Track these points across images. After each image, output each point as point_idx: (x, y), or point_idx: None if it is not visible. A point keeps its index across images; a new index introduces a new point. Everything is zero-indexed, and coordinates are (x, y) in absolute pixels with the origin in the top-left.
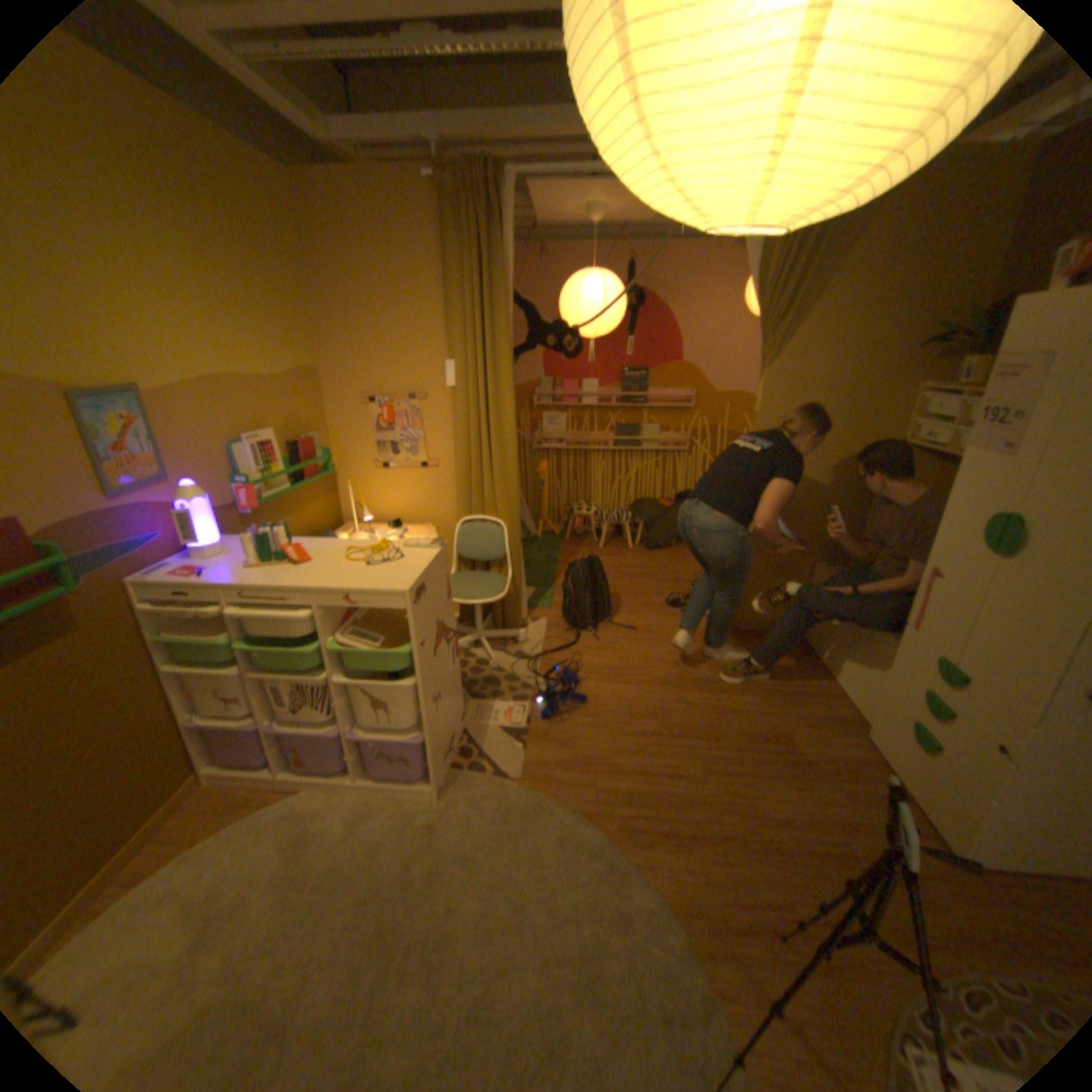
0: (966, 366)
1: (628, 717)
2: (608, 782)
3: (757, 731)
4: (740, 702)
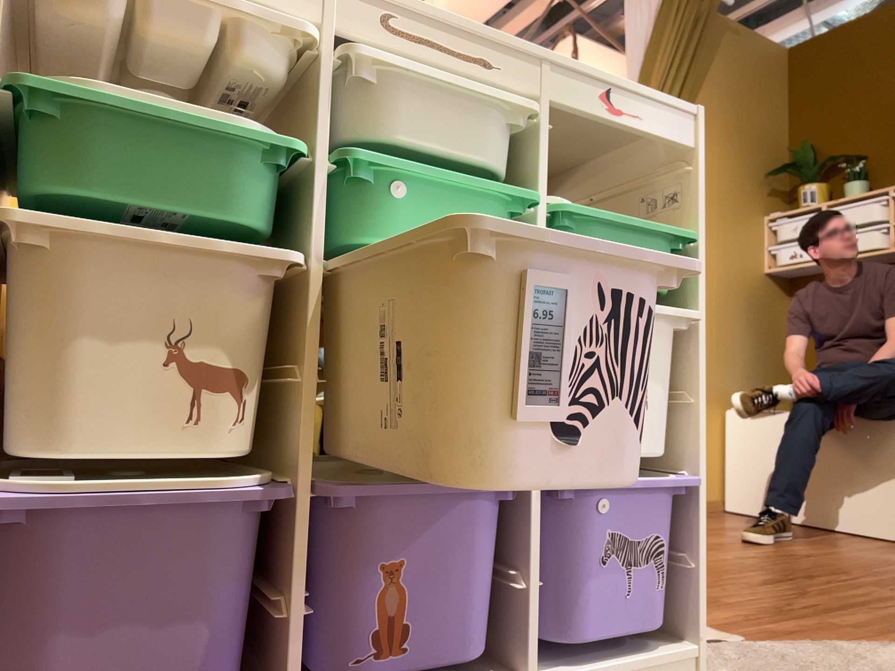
0: (799, 195)
1: (721, 570)
2: (836, 613)
3: (852, 558)
4: (789, 546)
